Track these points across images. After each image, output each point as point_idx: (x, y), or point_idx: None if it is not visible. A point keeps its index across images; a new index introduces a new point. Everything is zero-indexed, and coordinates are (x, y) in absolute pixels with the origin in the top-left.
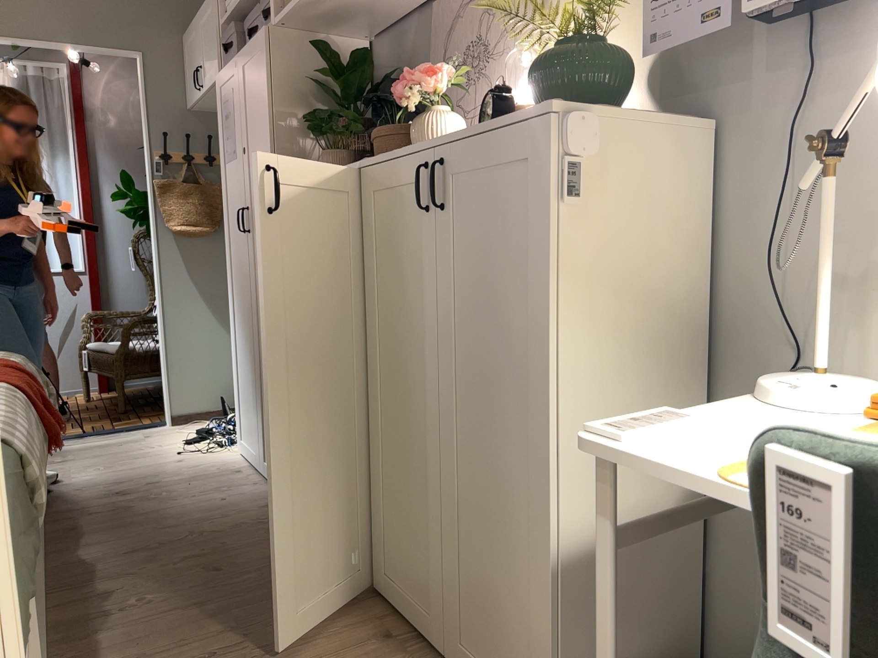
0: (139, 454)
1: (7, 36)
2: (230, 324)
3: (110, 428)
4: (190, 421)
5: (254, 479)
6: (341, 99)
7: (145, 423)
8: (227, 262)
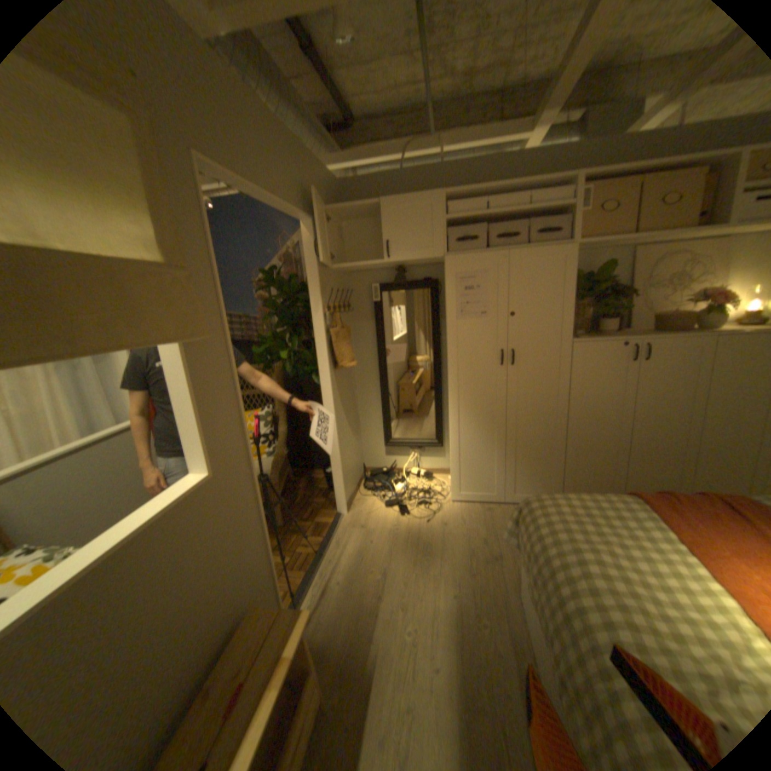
0: (408, 538)
1: (256, 188)
2: (452, 425)
3: (321, 539)
4: (352, 504)
5: (508, 508)
6: (582, 289)
7: (330, 522)
8: (451, 385)
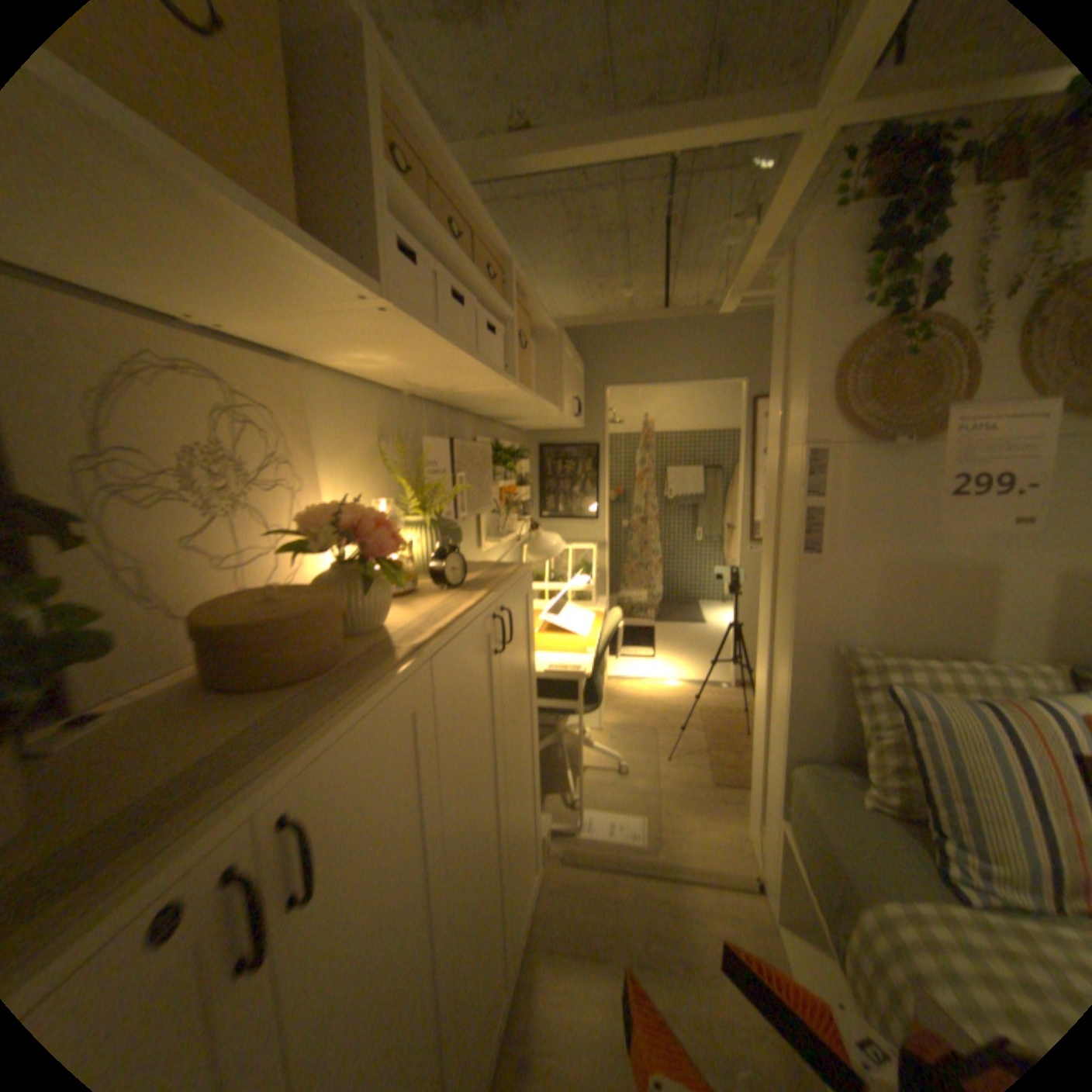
0: None
1: None
2: None
3: None
4: None
5: None
6: None
7: None
8: None
